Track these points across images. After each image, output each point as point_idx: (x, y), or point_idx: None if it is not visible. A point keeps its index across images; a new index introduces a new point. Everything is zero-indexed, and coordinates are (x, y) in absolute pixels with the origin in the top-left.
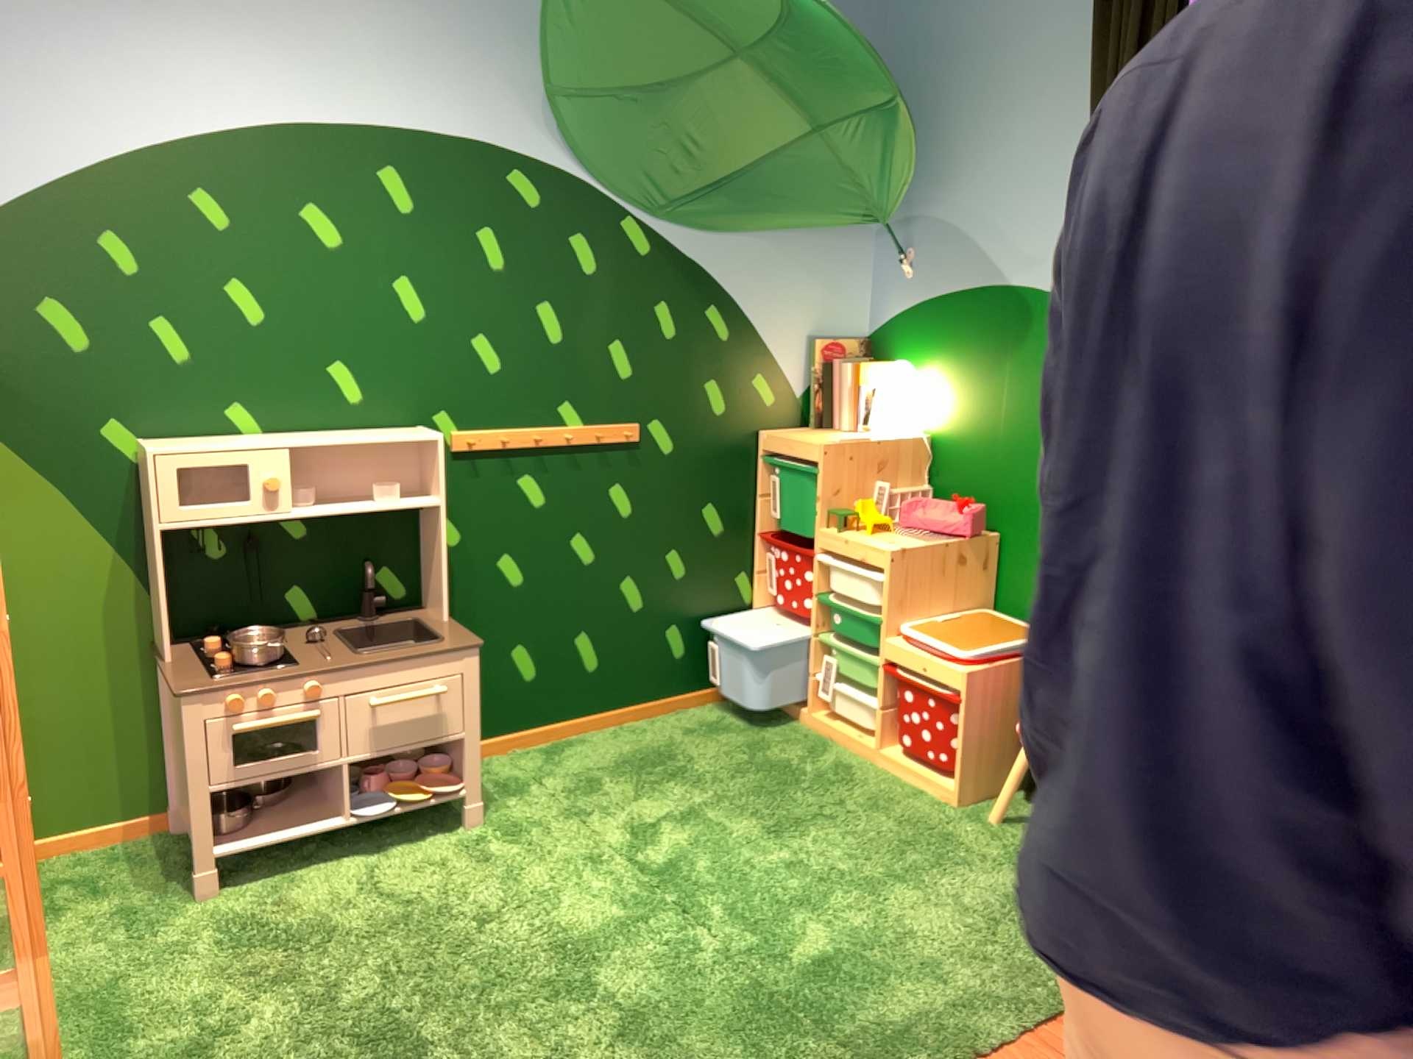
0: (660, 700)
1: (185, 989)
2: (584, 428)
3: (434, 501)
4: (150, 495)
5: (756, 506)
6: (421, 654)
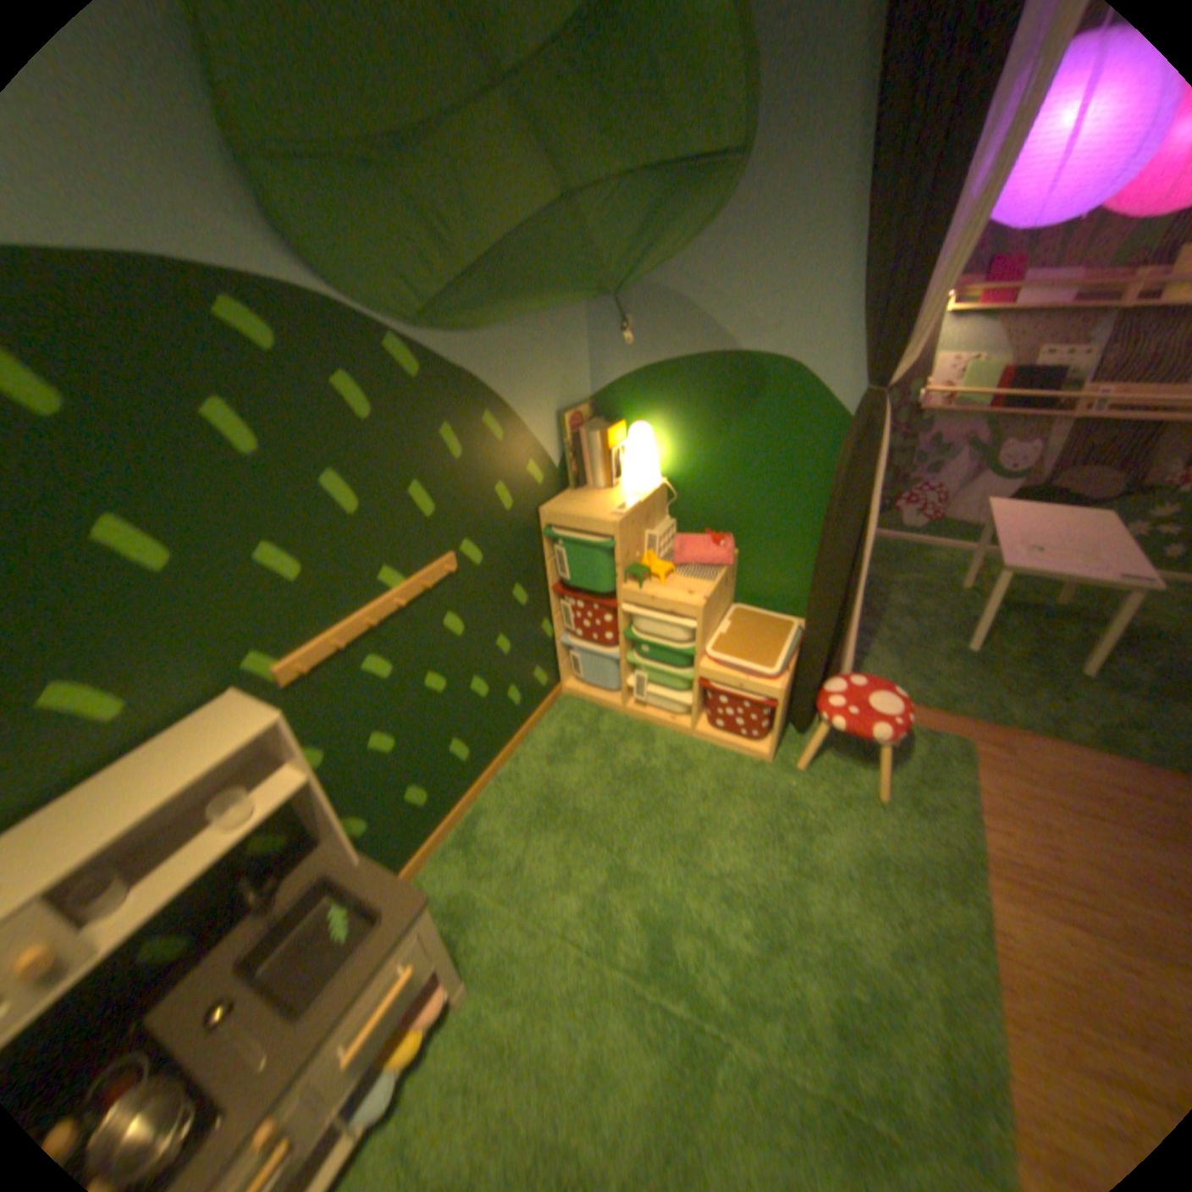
0: (513, 737)
1: None
2: (410, 584)
3: (301, 777)
4: None
5: (545, 568)
6: (374, 966)
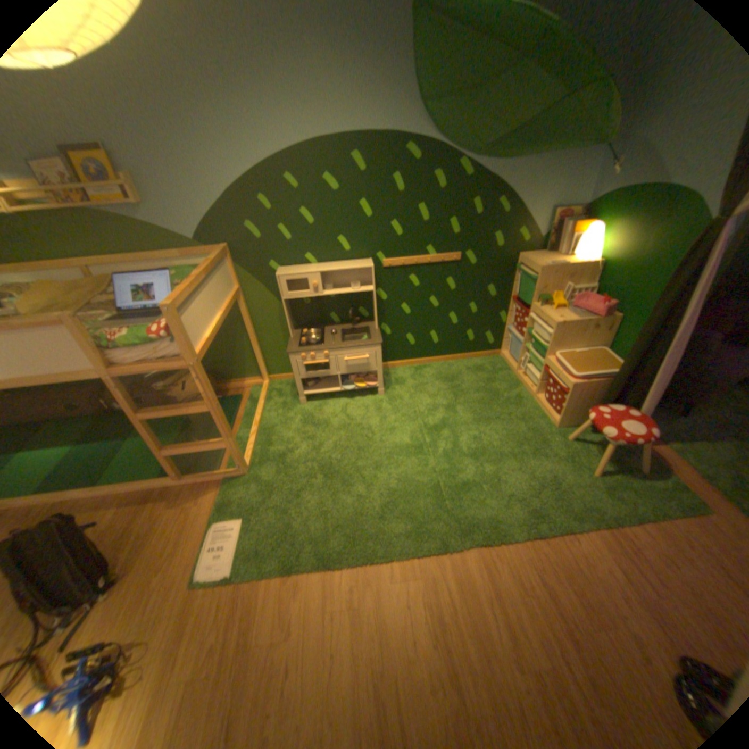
0: (461, 354)
1: (288, 434)
2: (435, 257)
3: (370, 290)
4: (278, 290)
5: (512, 286)
6: (360, 346)
